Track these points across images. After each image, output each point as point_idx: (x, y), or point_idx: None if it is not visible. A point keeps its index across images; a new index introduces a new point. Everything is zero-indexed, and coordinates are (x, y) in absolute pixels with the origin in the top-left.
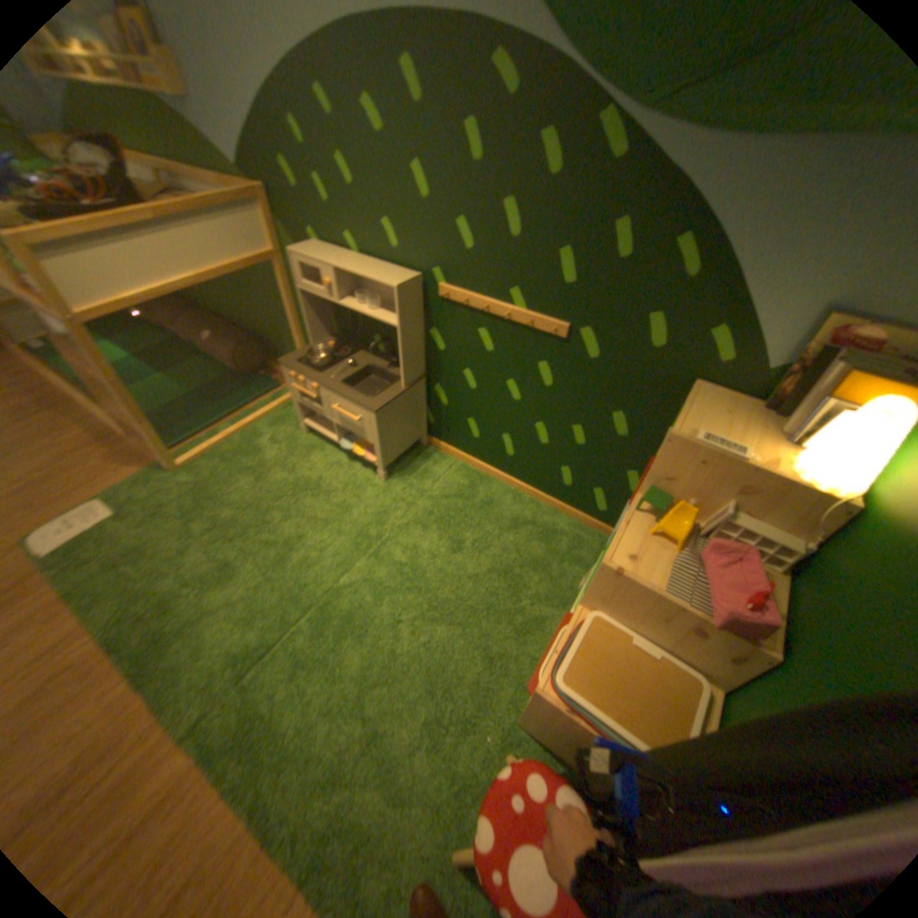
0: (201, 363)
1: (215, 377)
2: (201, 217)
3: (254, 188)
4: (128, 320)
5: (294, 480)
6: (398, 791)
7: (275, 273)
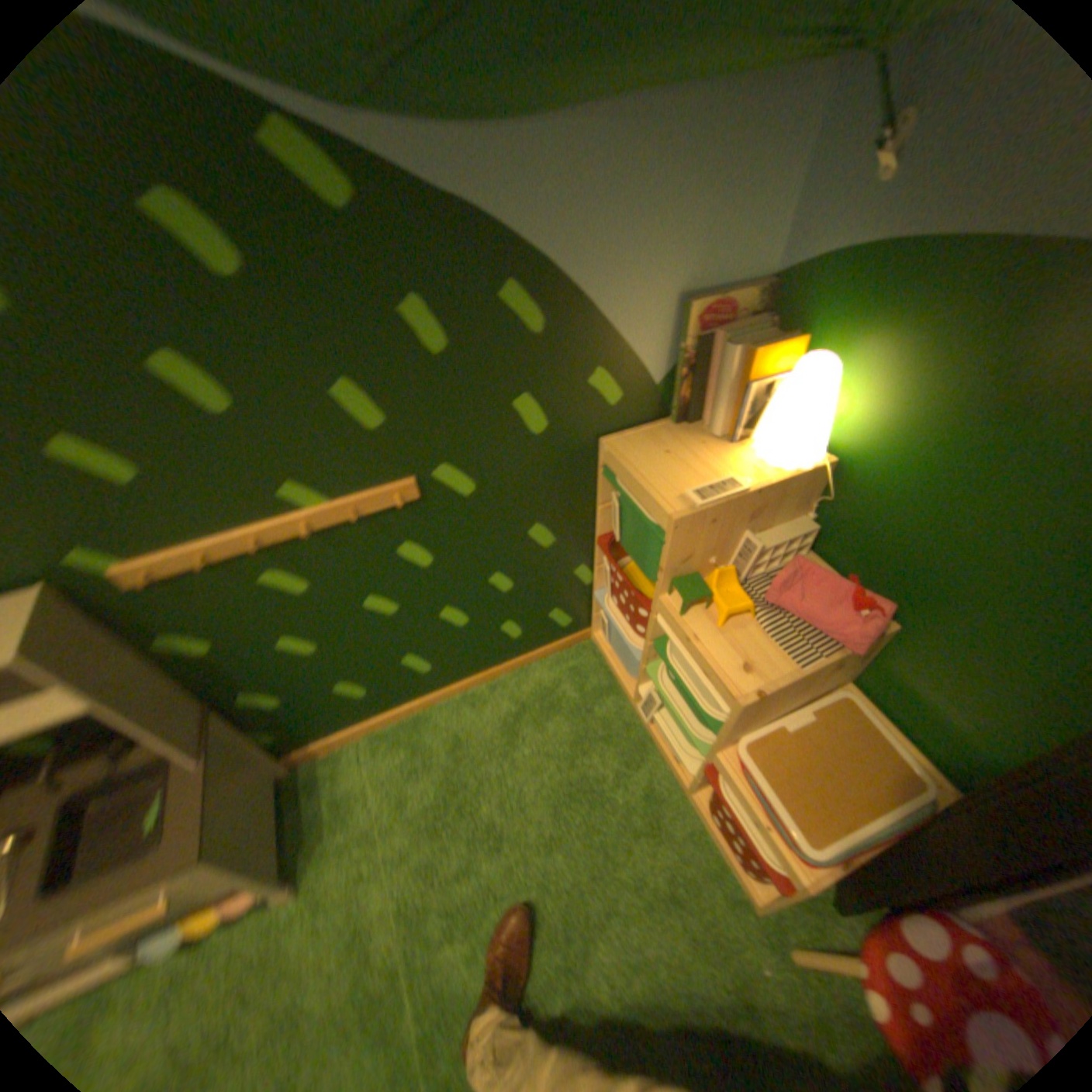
0: None
1: None
2: None
3: None
4: None
5: None
6: None
7: None
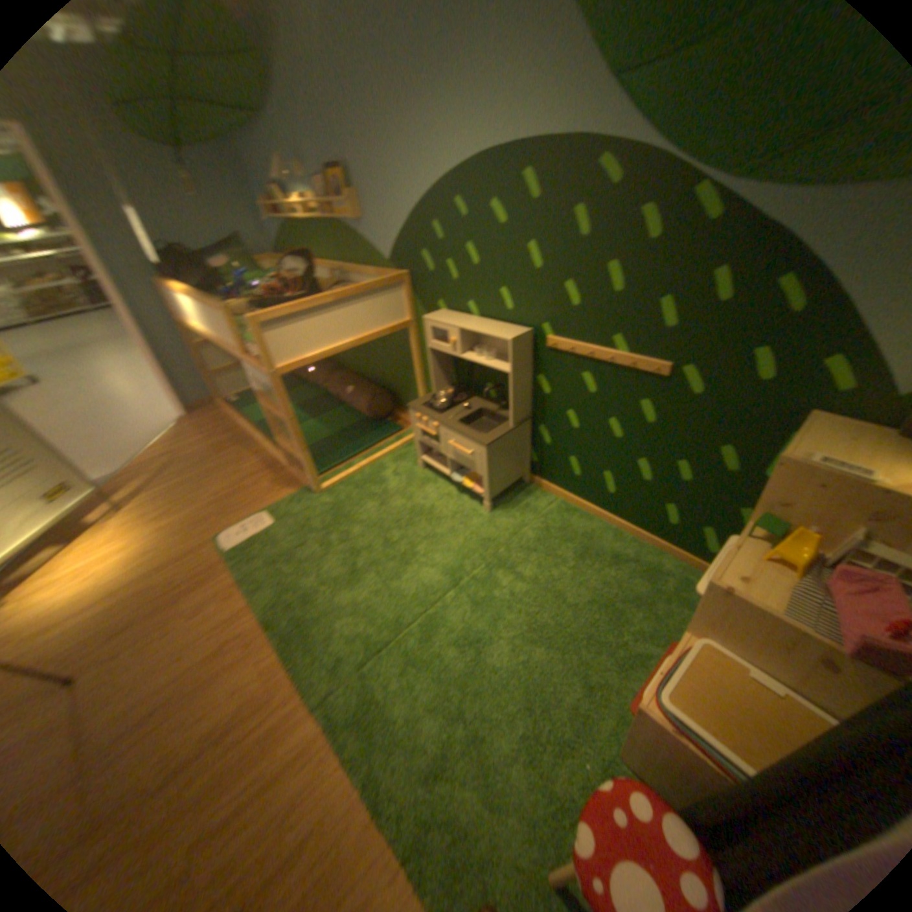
0: (343, 411)
1: (353, 422)
2: (362, 299)
3: (402, 274)
4: (294, 380)
5: (411, 506)
6: (495, 797)
7: (410, 337)
